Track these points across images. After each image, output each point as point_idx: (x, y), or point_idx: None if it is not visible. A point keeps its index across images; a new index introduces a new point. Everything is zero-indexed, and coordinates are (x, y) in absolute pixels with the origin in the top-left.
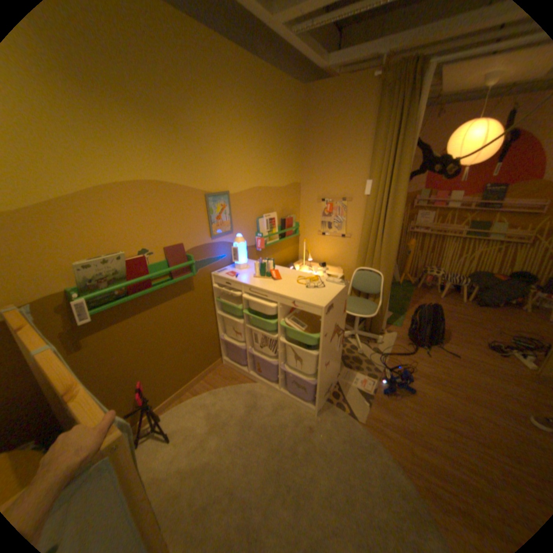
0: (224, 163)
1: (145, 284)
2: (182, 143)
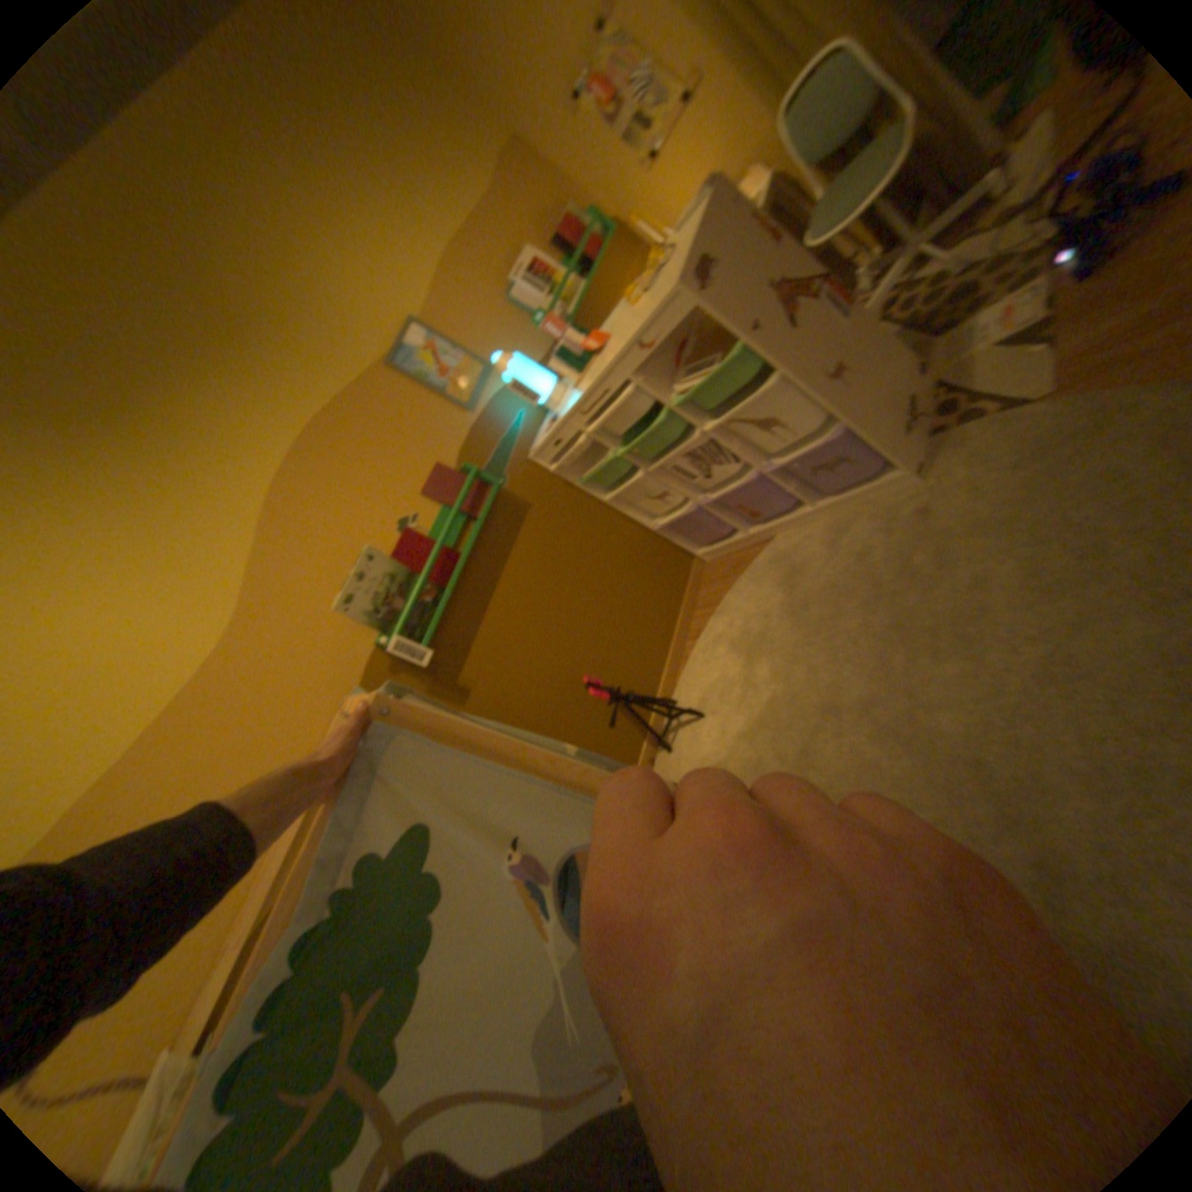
0: (354, 282)
1: (451, 557)
2: (275, 333)
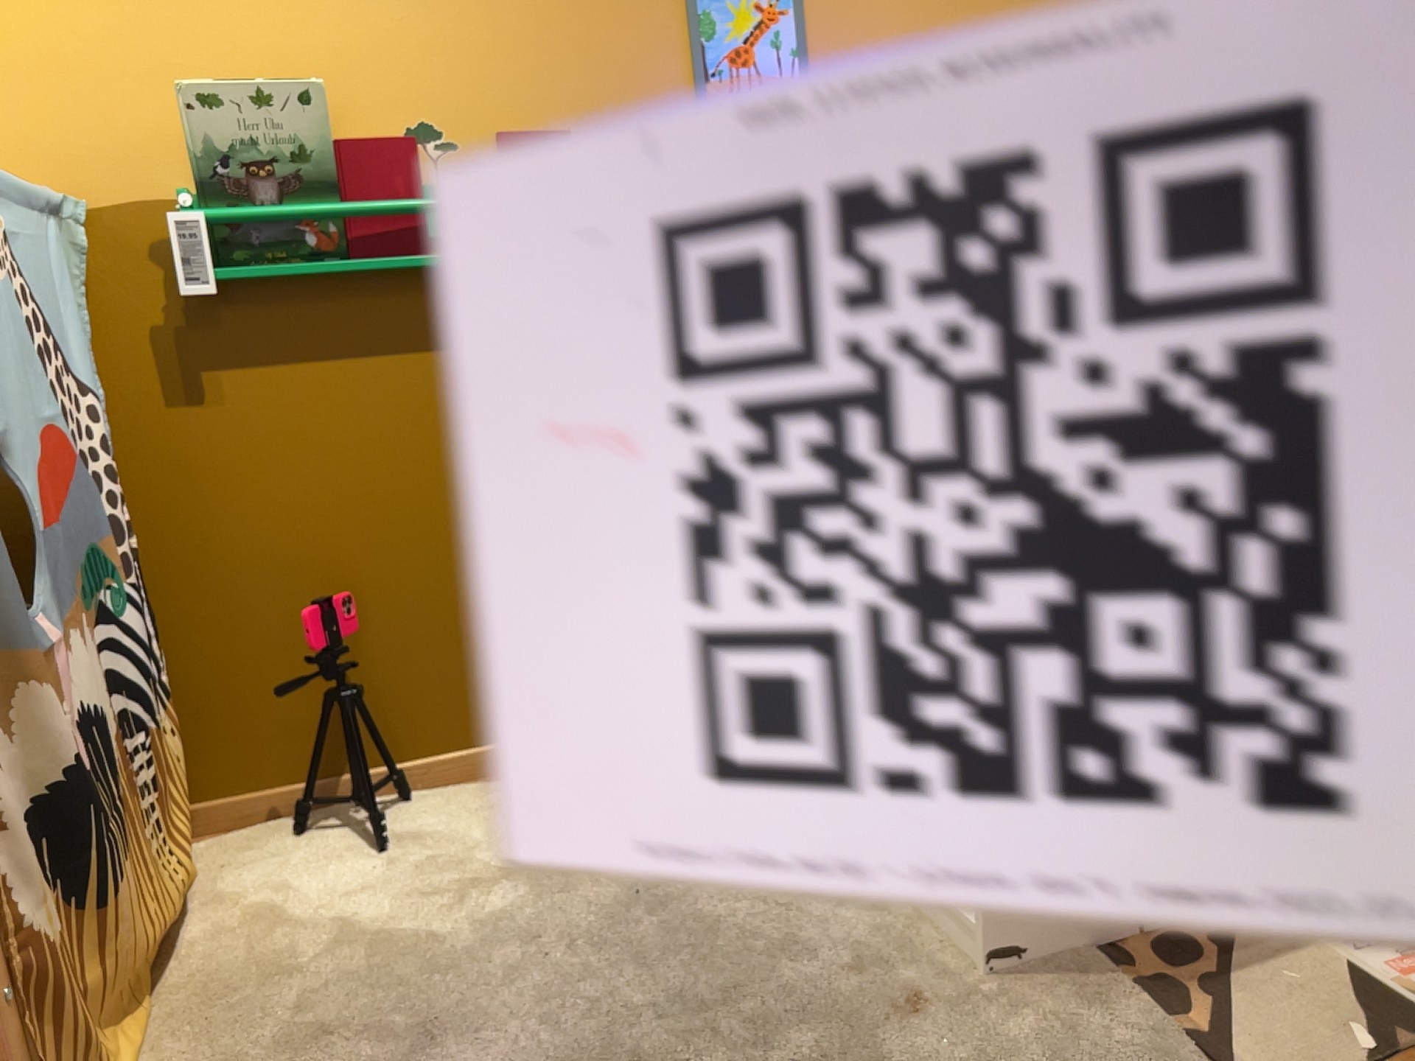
0: None
1: (407, 237)
2: None
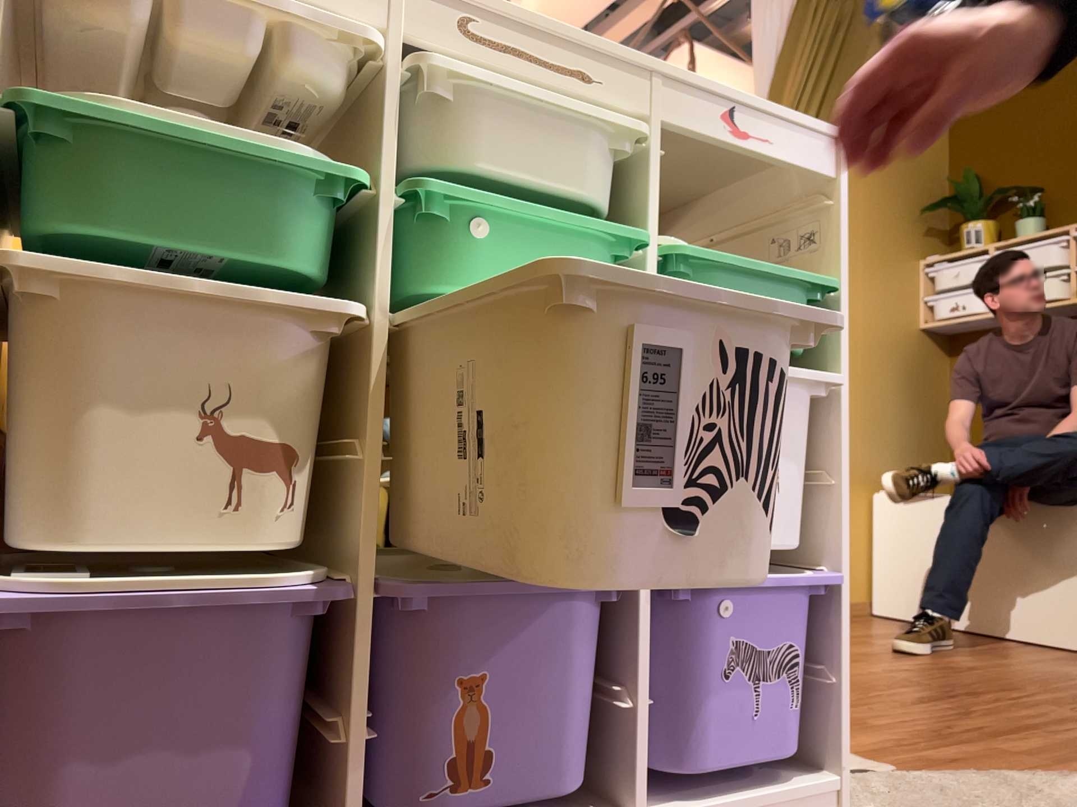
0: None
1: None
2: None
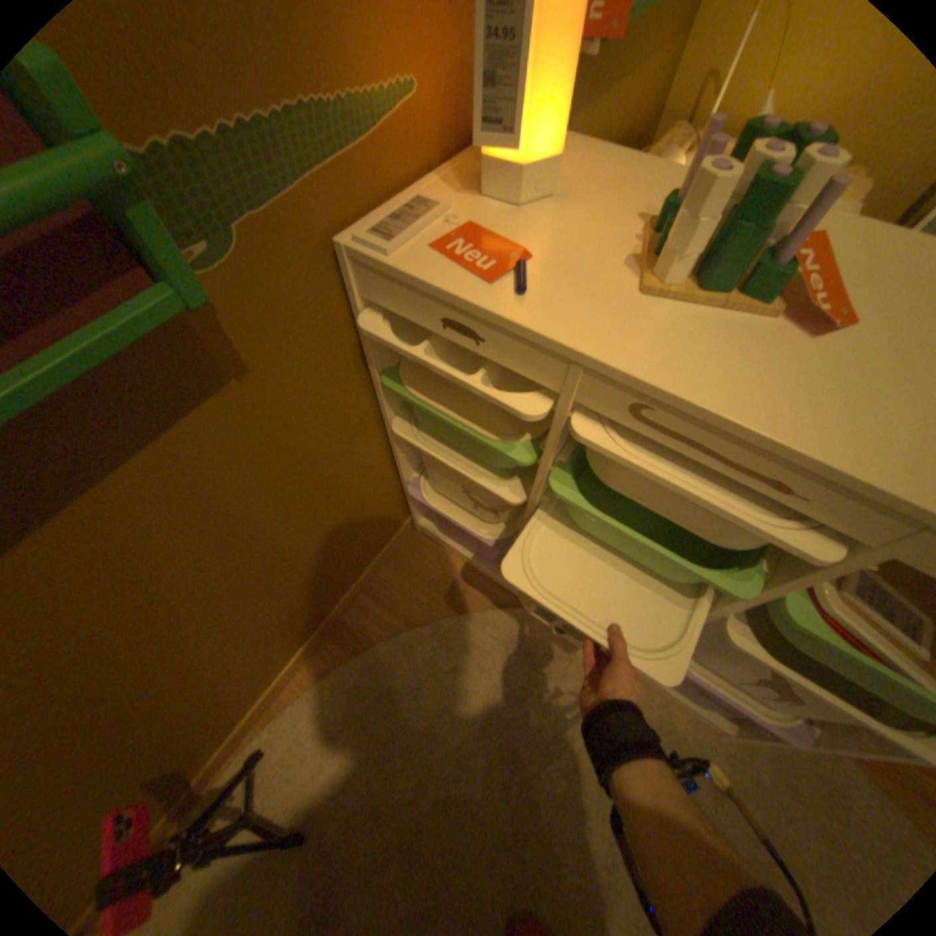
0: None
1: None
2: None
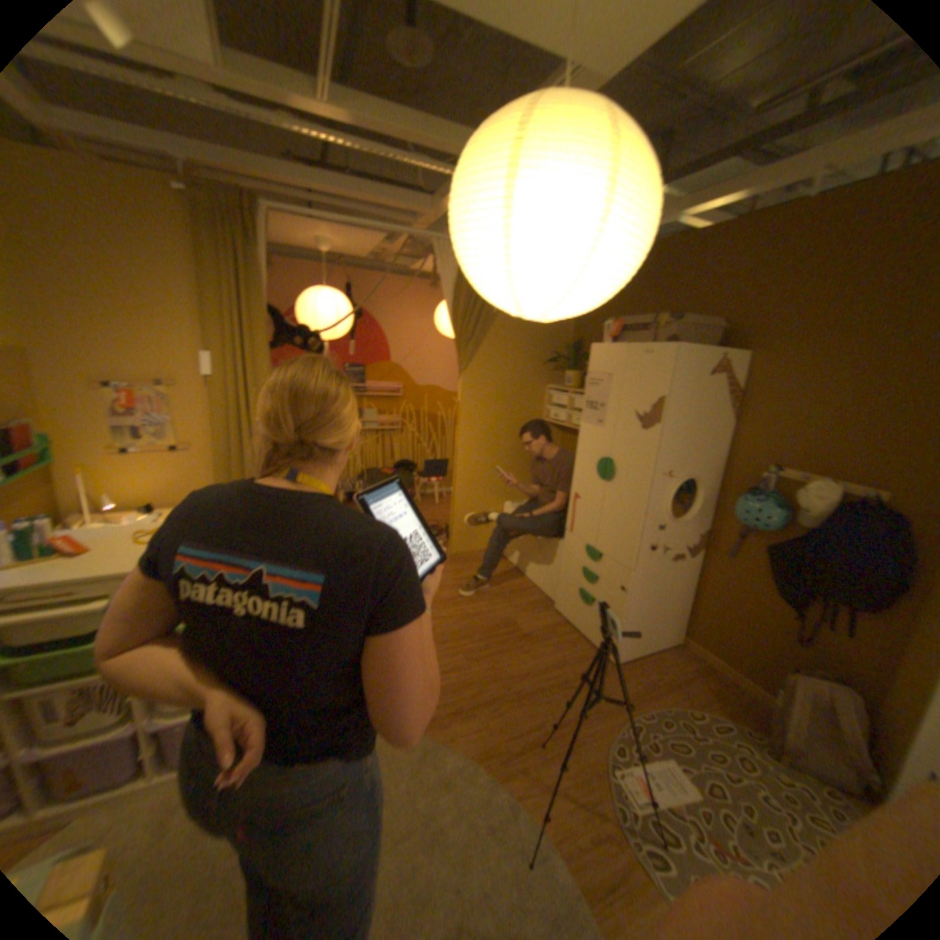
0: None
1: None
2: None
